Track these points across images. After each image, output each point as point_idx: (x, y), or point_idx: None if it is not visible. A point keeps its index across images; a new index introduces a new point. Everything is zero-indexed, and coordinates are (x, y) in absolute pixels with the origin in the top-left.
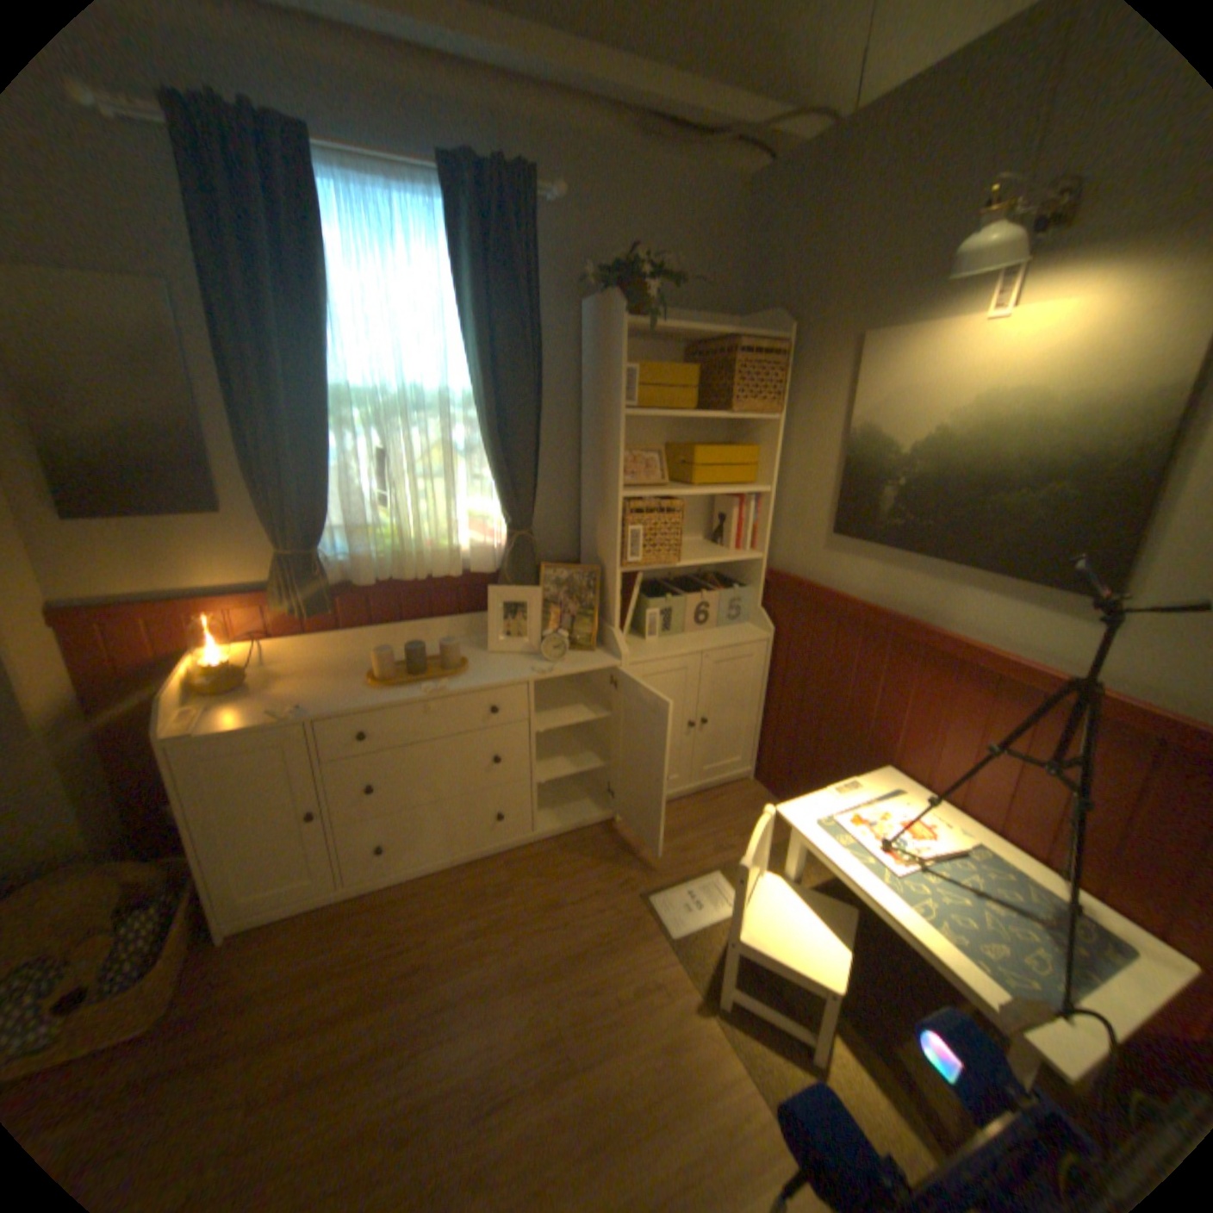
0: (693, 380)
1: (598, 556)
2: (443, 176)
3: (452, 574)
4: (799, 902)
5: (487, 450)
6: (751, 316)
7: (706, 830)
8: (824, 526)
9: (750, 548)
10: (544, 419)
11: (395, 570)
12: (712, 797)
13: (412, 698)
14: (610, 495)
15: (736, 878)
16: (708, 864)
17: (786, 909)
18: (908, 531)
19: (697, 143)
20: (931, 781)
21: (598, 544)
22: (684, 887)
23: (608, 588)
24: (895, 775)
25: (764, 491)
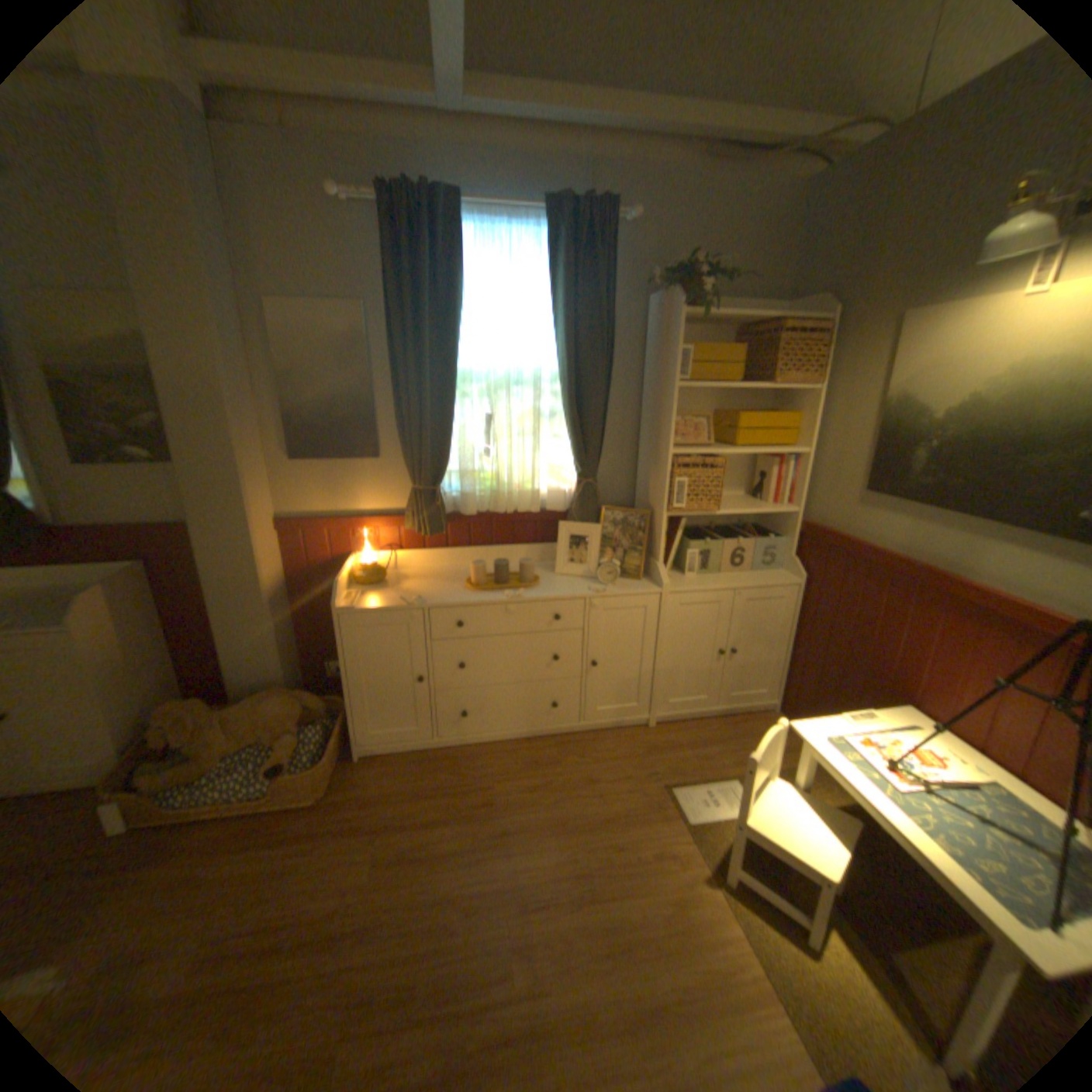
0: (742, 357)
1: (648, 503)
2: (549, 211)
3: (532, 510)
4: (806, 807)
5: (565, 415)
6: (800, 299)
7: (729, 747)
8: (858, 484)
9: (787, 502)
10: (612, 391)
11: (491, 505)
12: (738, 722)
13: (497, 600)
14: (661, 452)
15: None
16: (728, 774)
17: (793, 810)
18: (939, 488)
19: (757, 158)
20: (952, 723)
21: (649, 492)
22: (704, 788)
23: (655, 529)
24: (916, 714)
25: (803, 452)
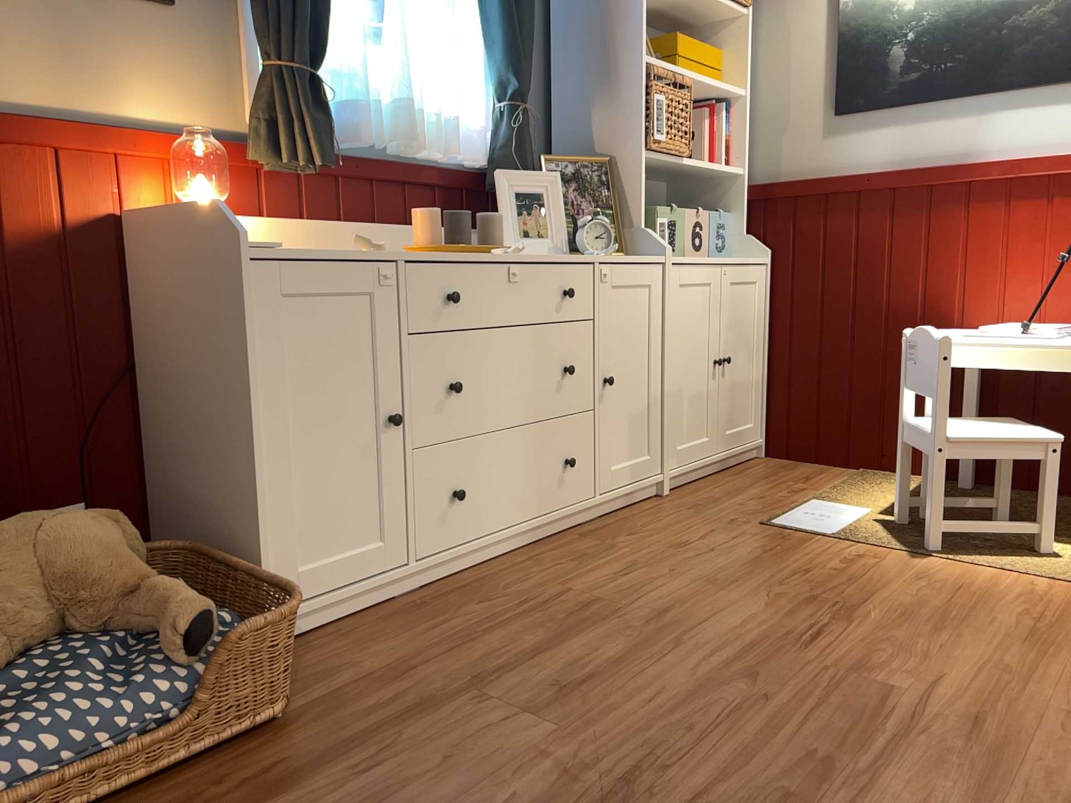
0: None
1: (597, 151)
2: None
3: (452, 149)
4: (958, 421)
5: None
6: None
7: (762, 485)
8: (817, 115)
9: (725, 166)
10: None
11: (385, 135)
12: (739, 470)
13: (492, 256)
14: (623, 63)
15: (834, 498)
16: (795, 498)
17: (954, 423)
18: (923, 81)
19: None
20: (997, 318)
21: (597, 135)
22: (794, 510)
23: (623, 181)
24: (960, 330)
25: (740, 93)
